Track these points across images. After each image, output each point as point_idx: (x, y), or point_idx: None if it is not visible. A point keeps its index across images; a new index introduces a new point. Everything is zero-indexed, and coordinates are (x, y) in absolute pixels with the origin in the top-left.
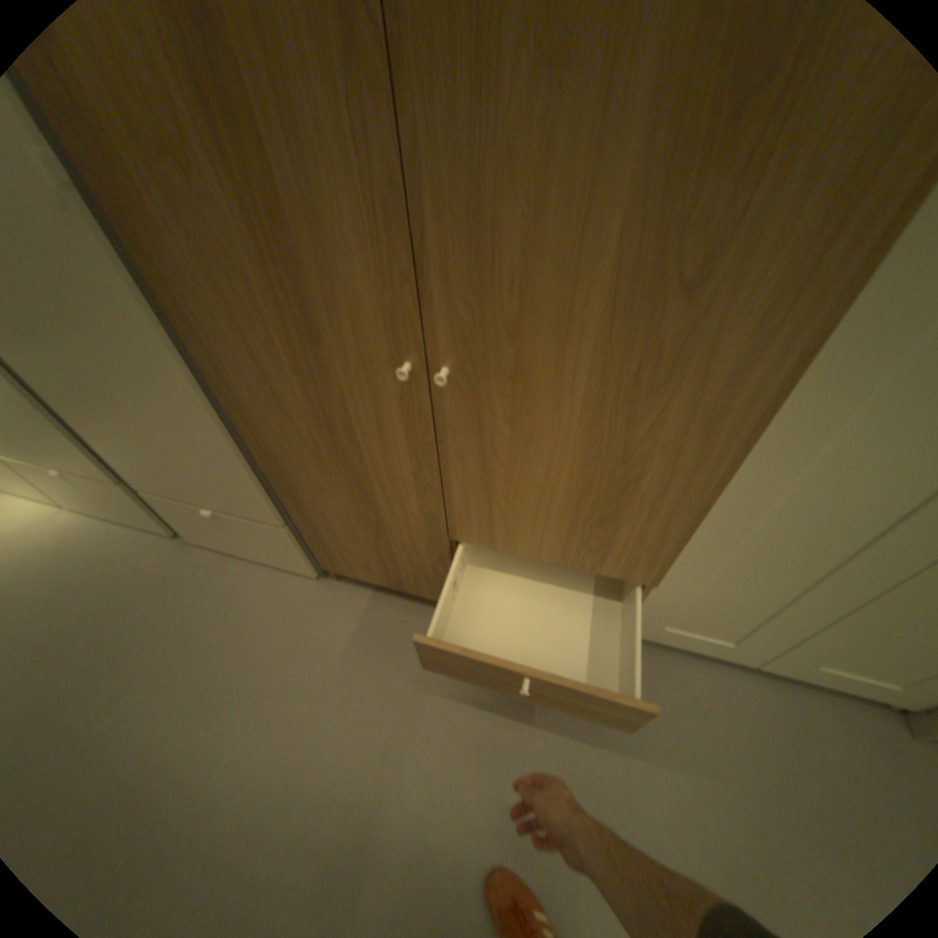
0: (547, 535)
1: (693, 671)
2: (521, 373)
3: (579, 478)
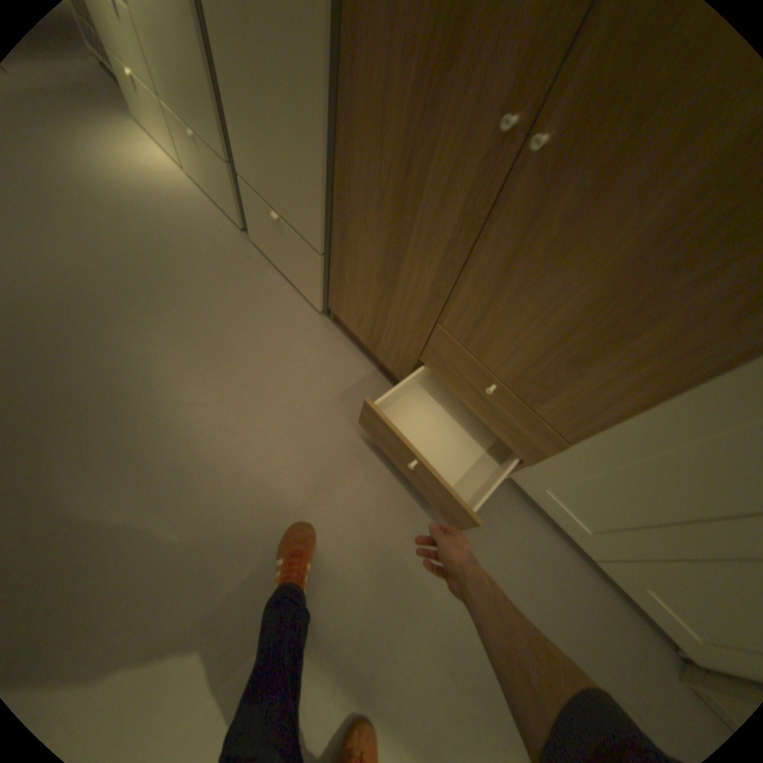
0: (517, 355)
1: (545, 534)
2: (613, 171)
3: (586, 310)
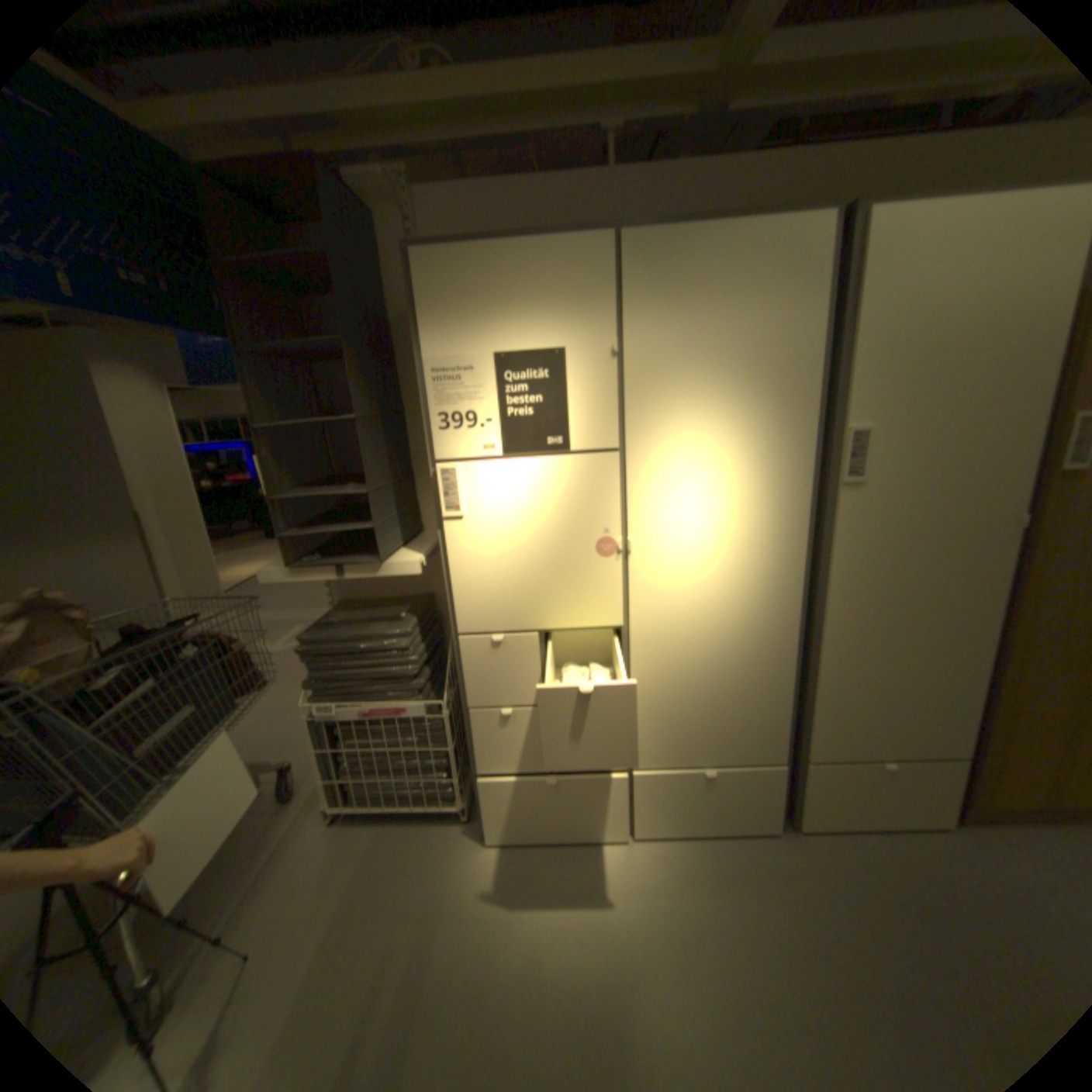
0: None
1: None
2: None
3: None
